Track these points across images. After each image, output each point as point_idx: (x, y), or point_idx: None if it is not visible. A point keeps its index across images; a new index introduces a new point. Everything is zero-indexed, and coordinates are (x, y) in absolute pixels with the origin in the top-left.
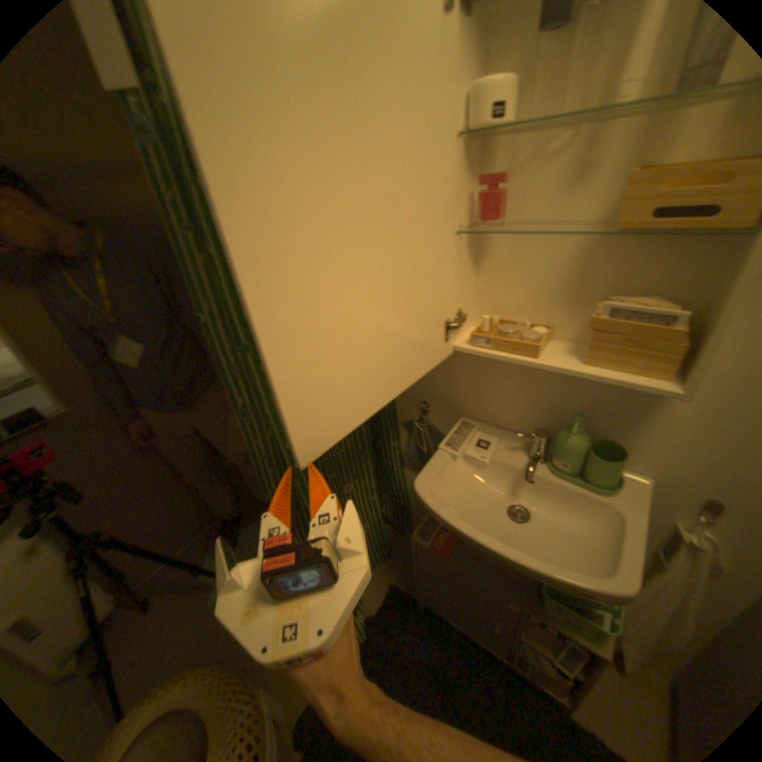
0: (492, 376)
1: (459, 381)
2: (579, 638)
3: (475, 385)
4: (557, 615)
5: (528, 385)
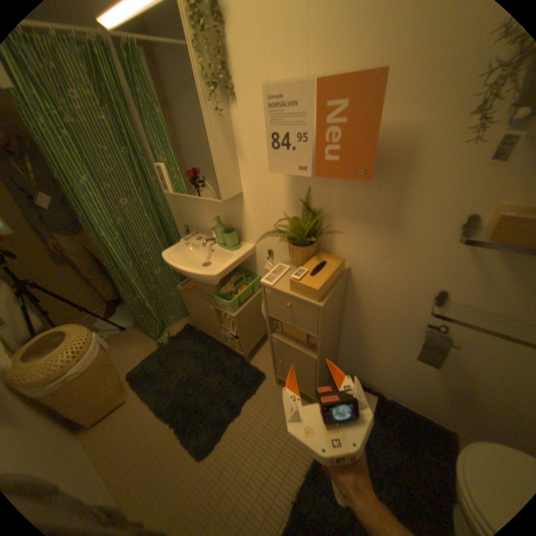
0: (200, 208)
1: (192, 212)
2: (227, 311)
3: (197, 214)
4: (220, 304)
5: (211, 210)
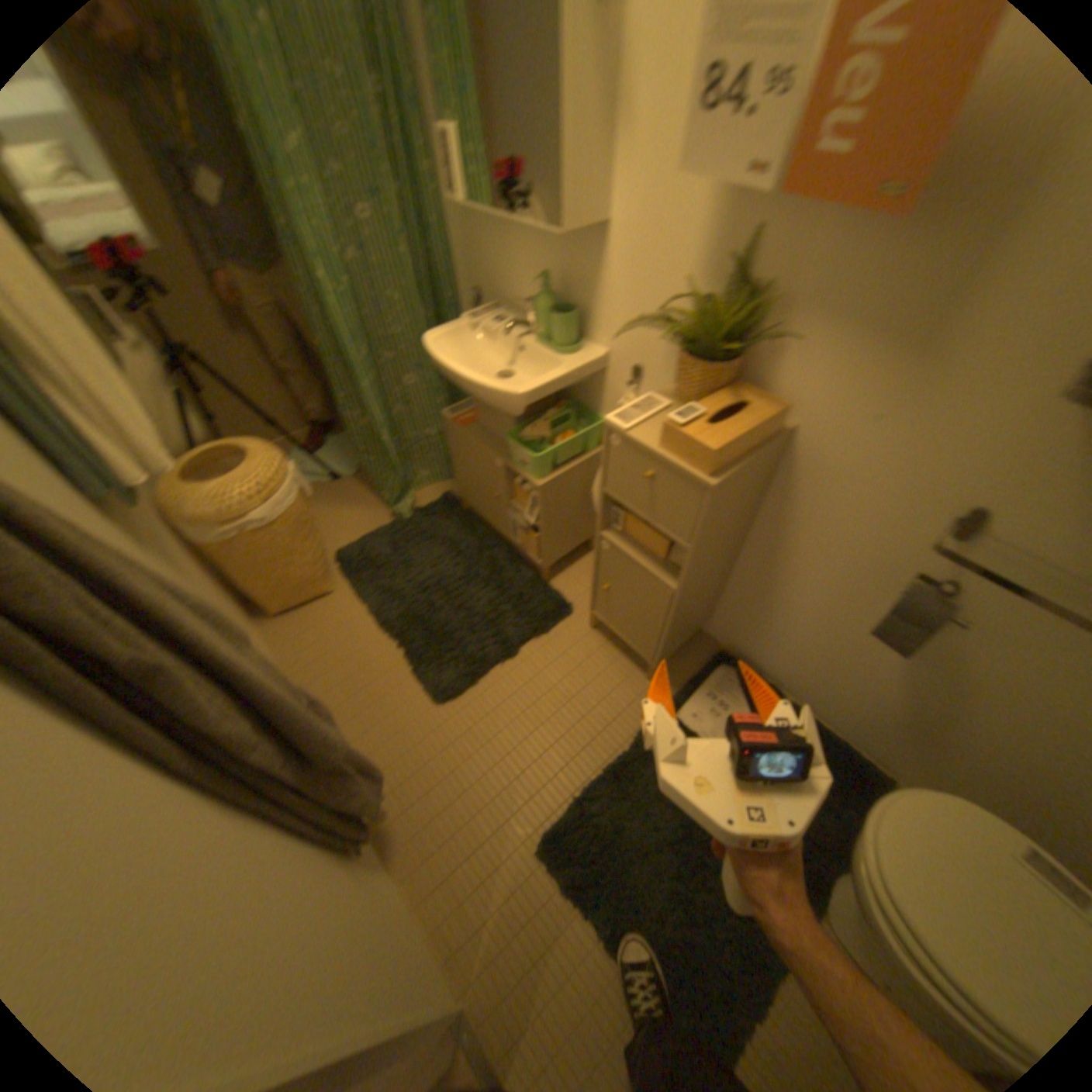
0: (517, 248)
1: (499, 258)
2: (530, 474)
3: (508, 261)
4: (519, 458)
5: (538, 255)
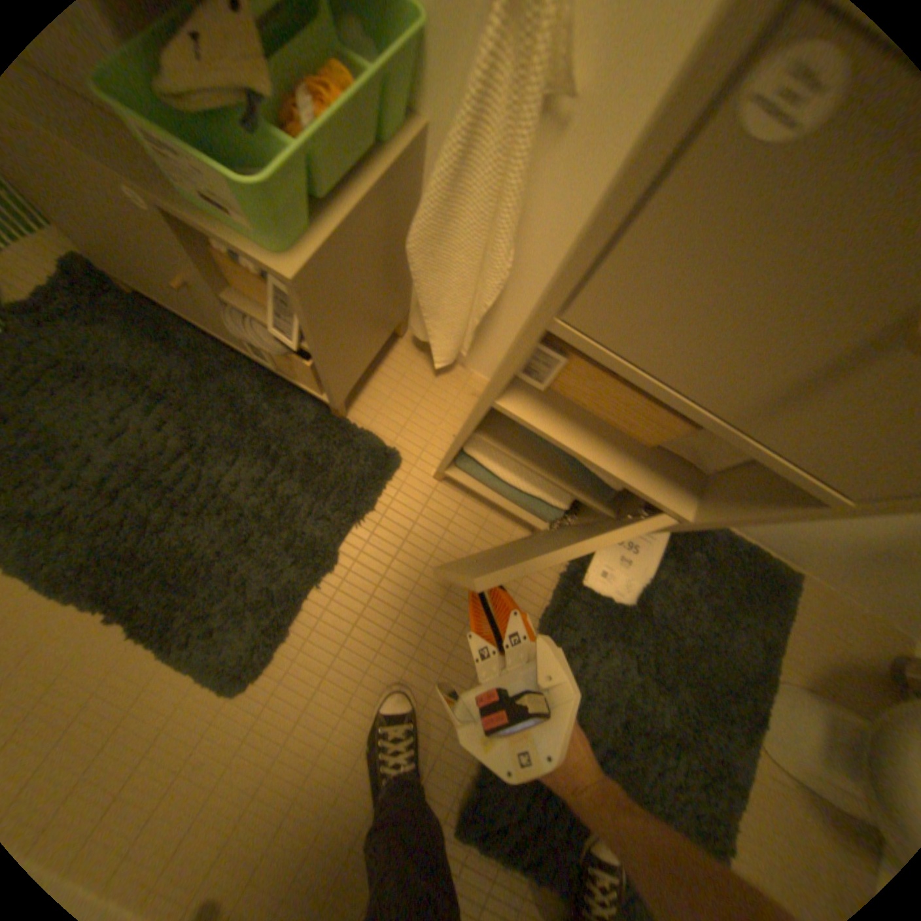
0: None
1: None
2: (241, 236)
3: None
4: (185, 179)
5: None
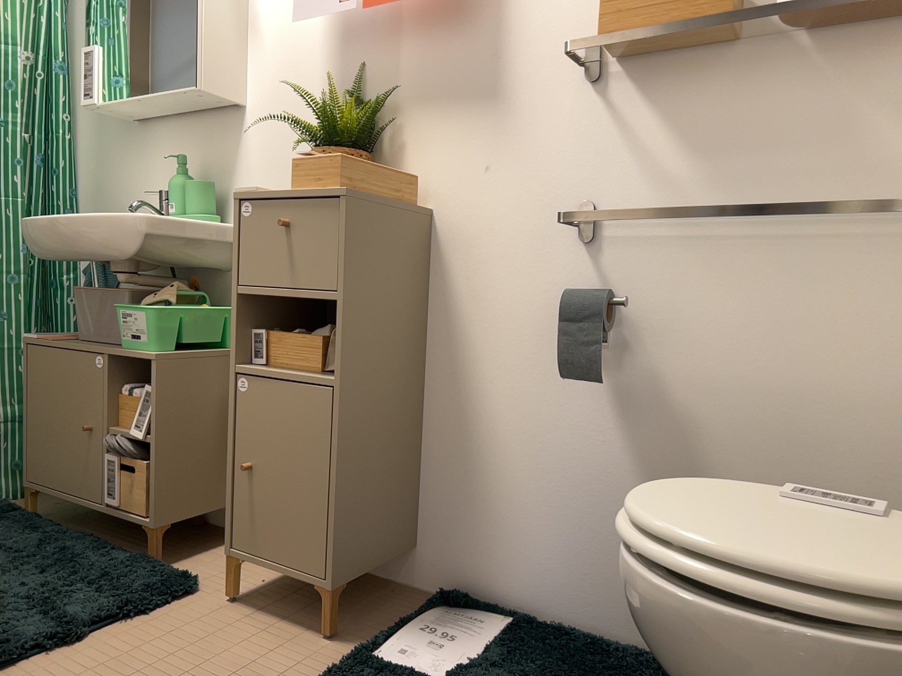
0: (151, 167)
1: (130, 185)
2: (138, 350)
3: (140, 184)
4: (126, 335)
5: (173, 165)
